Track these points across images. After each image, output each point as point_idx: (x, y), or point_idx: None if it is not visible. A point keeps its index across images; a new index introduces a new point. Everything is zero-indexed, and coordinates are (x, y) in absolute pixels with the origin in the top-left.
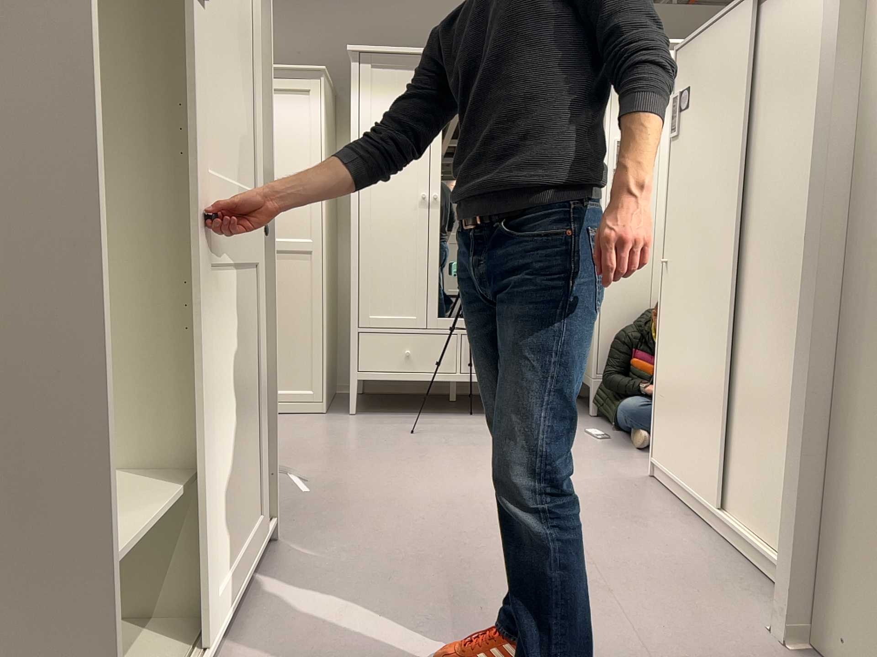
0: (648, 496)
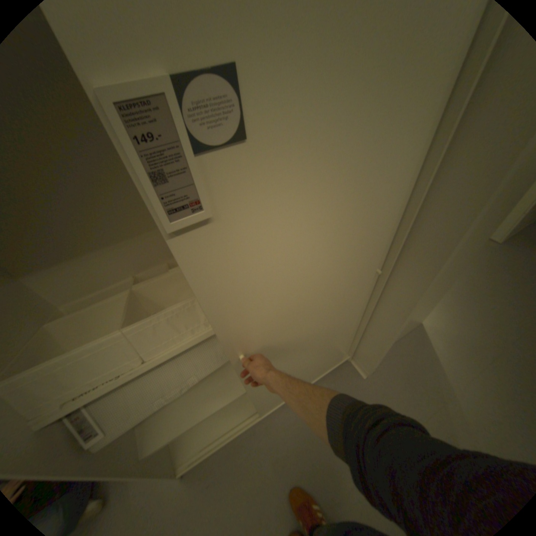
0: (219, 478)
